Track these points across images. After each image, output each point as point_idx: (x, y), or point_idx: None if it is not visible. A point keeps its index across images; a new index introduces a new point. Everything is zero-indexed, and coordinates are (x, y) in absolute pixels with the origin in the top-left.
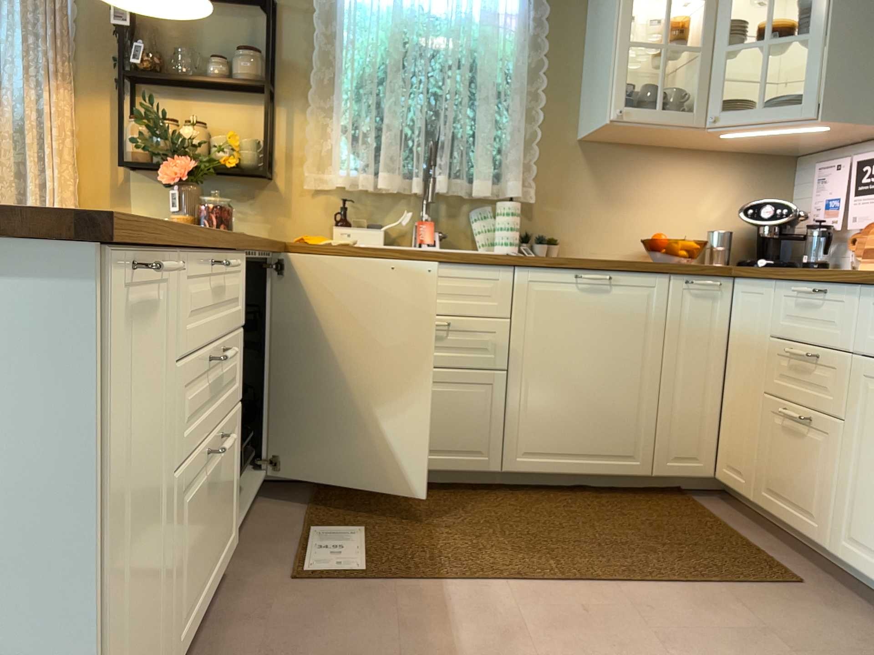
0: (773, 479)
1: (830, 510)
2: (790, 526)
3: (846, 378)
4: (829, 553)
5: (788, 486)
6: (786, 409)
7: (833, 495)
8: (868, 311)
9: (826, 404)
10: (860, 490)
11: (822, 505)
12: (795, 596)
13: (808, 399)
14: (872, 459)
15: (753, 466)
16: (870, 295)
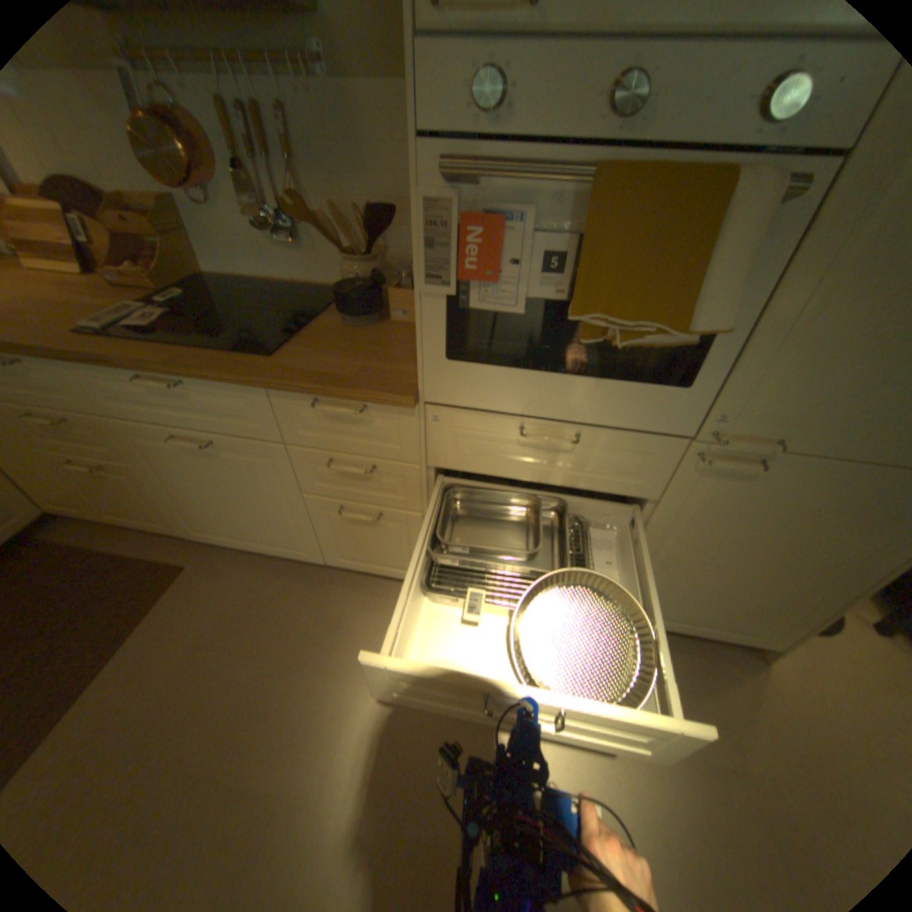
0: (102, 507)
1: (165, 518)
2: (141, 530)
3: (106, 436)
4: (183, 538)
5: (118, 510)
6: (67, 461)
7: (159, 510)
8: (83, 382)
9: (103, 456)
10: (178, 505)
11: (156, 516)
12: (184, 587)
13: (83, 453)
14: (173, 487)
15: (73, 502)
16: (72, 368)
